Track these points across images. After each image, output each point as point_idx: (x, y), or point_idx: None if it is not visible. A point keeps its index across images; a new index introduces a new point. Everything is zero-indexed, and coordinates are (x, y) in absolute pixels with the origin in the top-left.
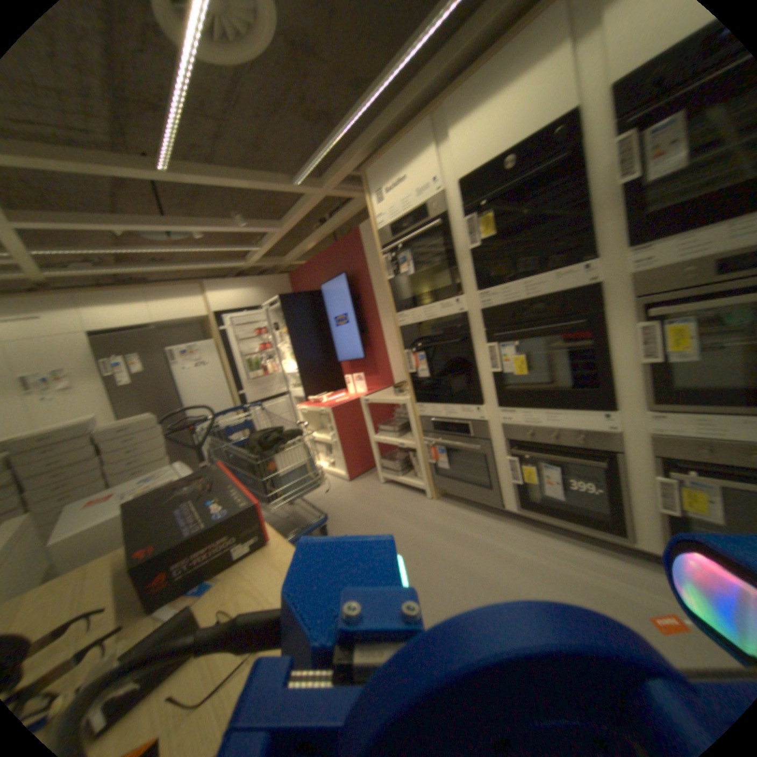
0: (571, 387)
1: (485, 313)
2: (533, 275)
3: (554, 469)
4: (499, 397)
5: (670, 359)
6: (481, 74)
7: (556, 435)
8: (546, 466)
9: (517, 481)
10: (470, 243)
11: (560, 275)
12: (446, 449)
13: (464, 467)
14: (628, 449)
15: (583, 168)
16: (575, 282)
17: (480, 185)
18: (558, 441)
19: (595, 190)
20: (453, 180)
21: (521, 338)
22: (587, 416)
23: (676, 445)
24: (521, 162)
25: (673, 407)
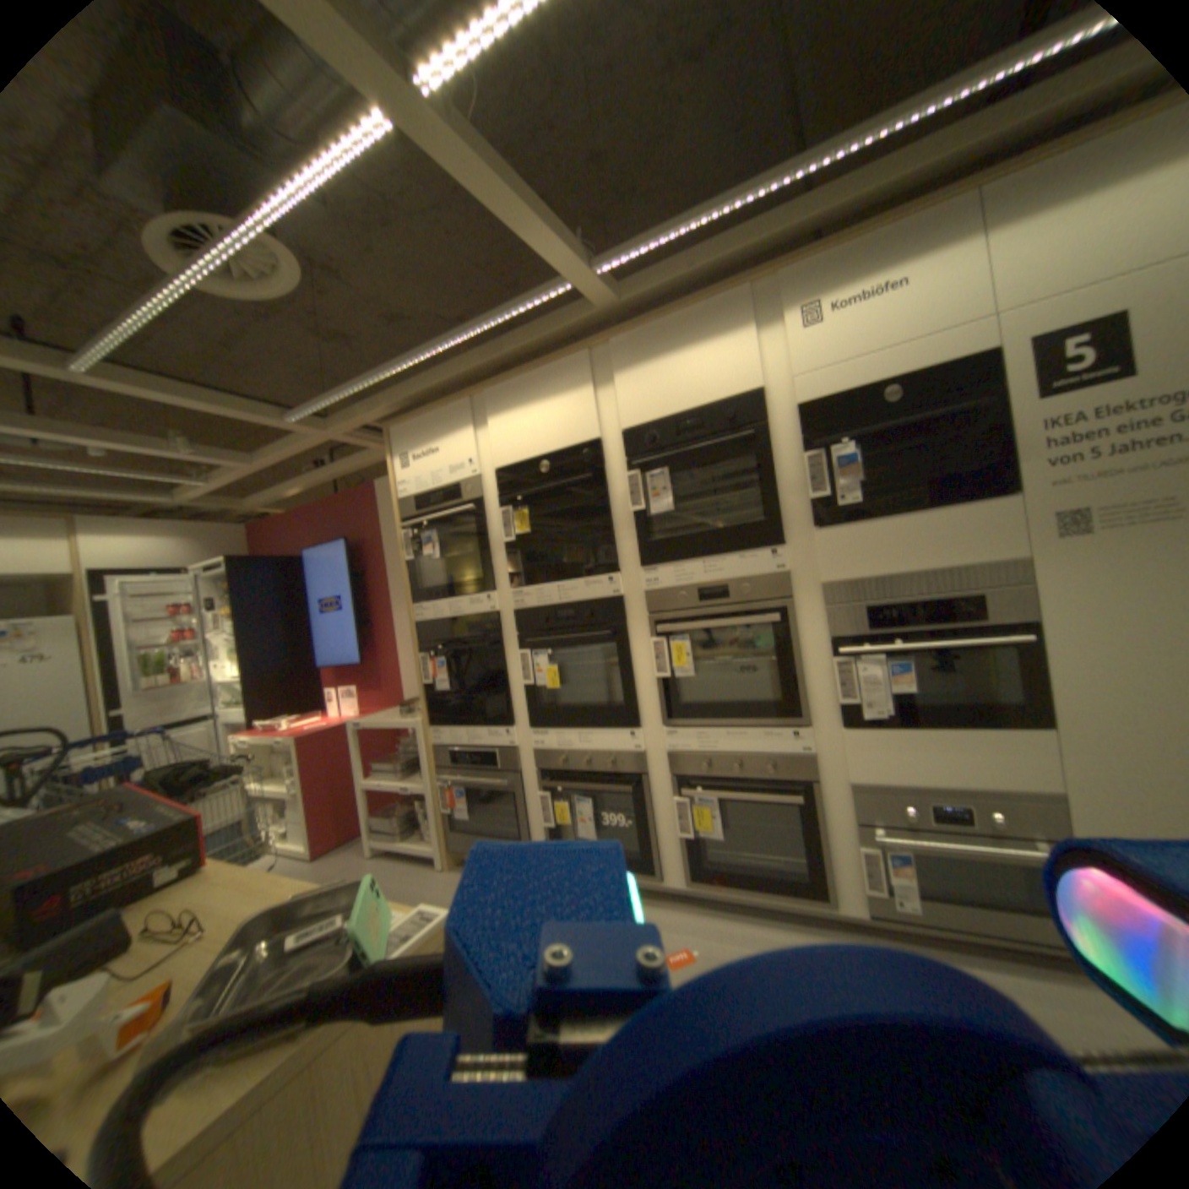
0: (602, 705)
1: (518, 616)
2: (564, 582)
3: (585, 803)
4: (530, 717)
5: (675, 675)
6: (519, 382)
7: (586, 760)
8: (578, 801)
9: (548, 826)
10: (504, 537)
11: (587, 585)
12: (466, 794)
13: (488, 818)
14: (651, 771)
15: (604, 491)
16: (601, 594)
17: (516, 482)
18: (589, 768)
19: (614, 512)
20: (489, 469)
21: (555, 647)
22: (615, 736)
23: (685, 762)
24: (554, 471)
25: (680, 723)
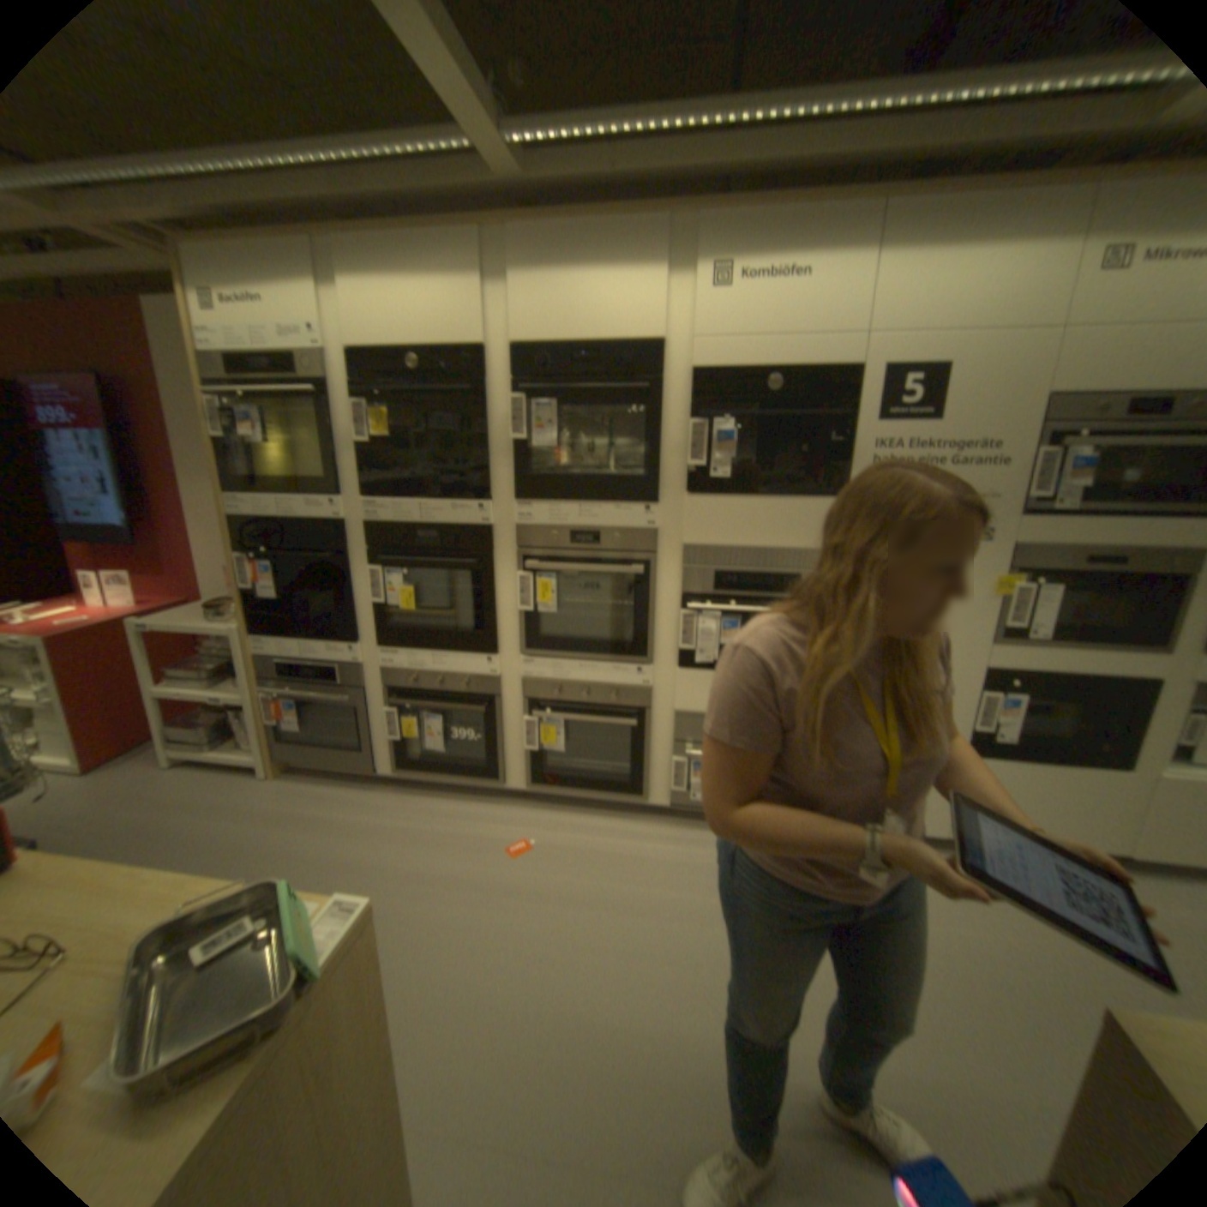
0: (458, 629)
1: (366, 530)
2: (426, 501)
3: (434, 720)
4: (376, 636)
5: (537, 611)
6: (380, 240)
7: (438, 682)
8: (426, 718)
9: (392, 739)
10: (351, 435)
11: (452, 509)
12: (293, 707)
13: (320, 730)
14: (503, 694)
15: (481, 408)
16: (467, 521)
17: (370, 371)
18: (440, 688)
19: (489, 435)
20: (332, 344)
21: (409, 567)
22: (470, 661)
23: (537, 688)
24: (420, 369)
25: (537, 654)
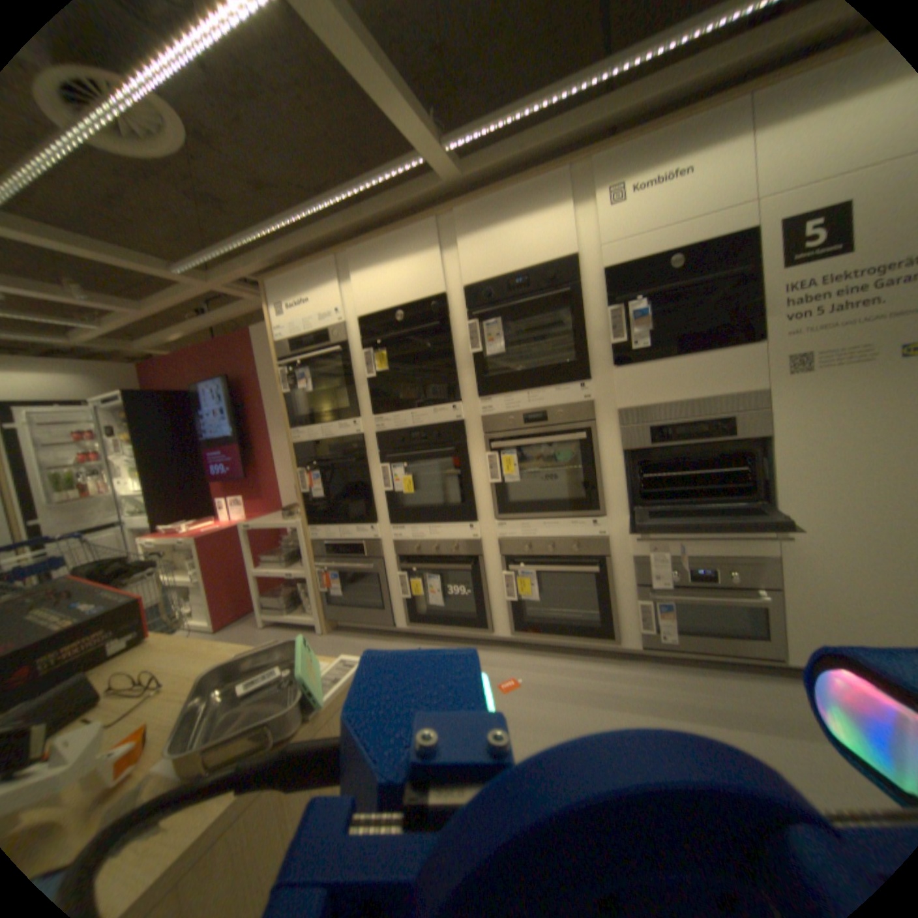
0: (446, 504)
1: (378, 436)
2: (416, 408)
3: (434, 577)
4: (389, 514)
5: (504, 480)
6: (376, 242)
7: (435, 546)
8: (428, 576)
9: (405, 595)
10: (365, 372)
11: (435, 411)
12: (338, 575)
13: (356, 592)
14: (484, 552)
15: (448, 335)
16: (445, 418)
17: (375, 327)
18: (437, 551)
19: (456, 352)
20: (351, 316)
21: (408, 460)
22: (456, 527)
23: (510, 544)
24: (406, 318)
25: (507, 515)
